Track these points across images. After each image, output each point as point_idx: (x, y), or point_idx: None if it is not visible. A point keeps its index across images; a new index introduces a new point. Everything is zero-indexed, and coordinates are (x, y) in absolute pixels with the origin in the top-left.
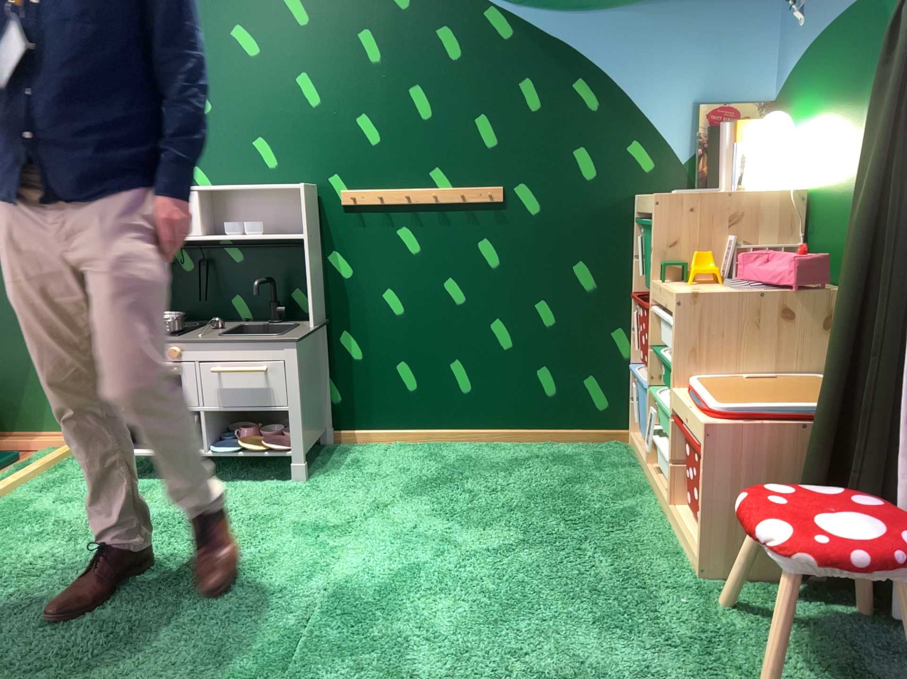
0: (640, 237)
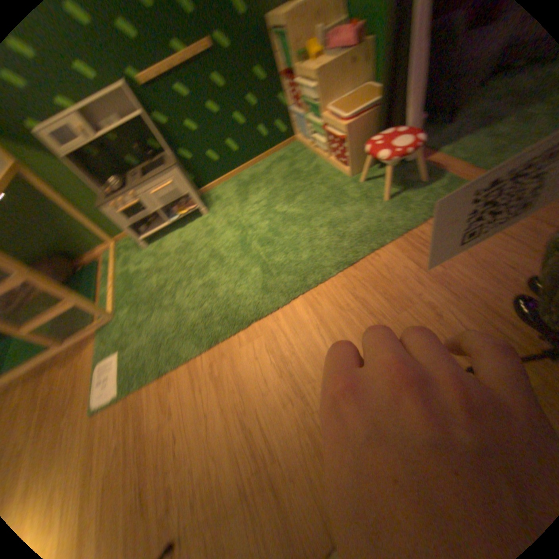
0: (273, 40)
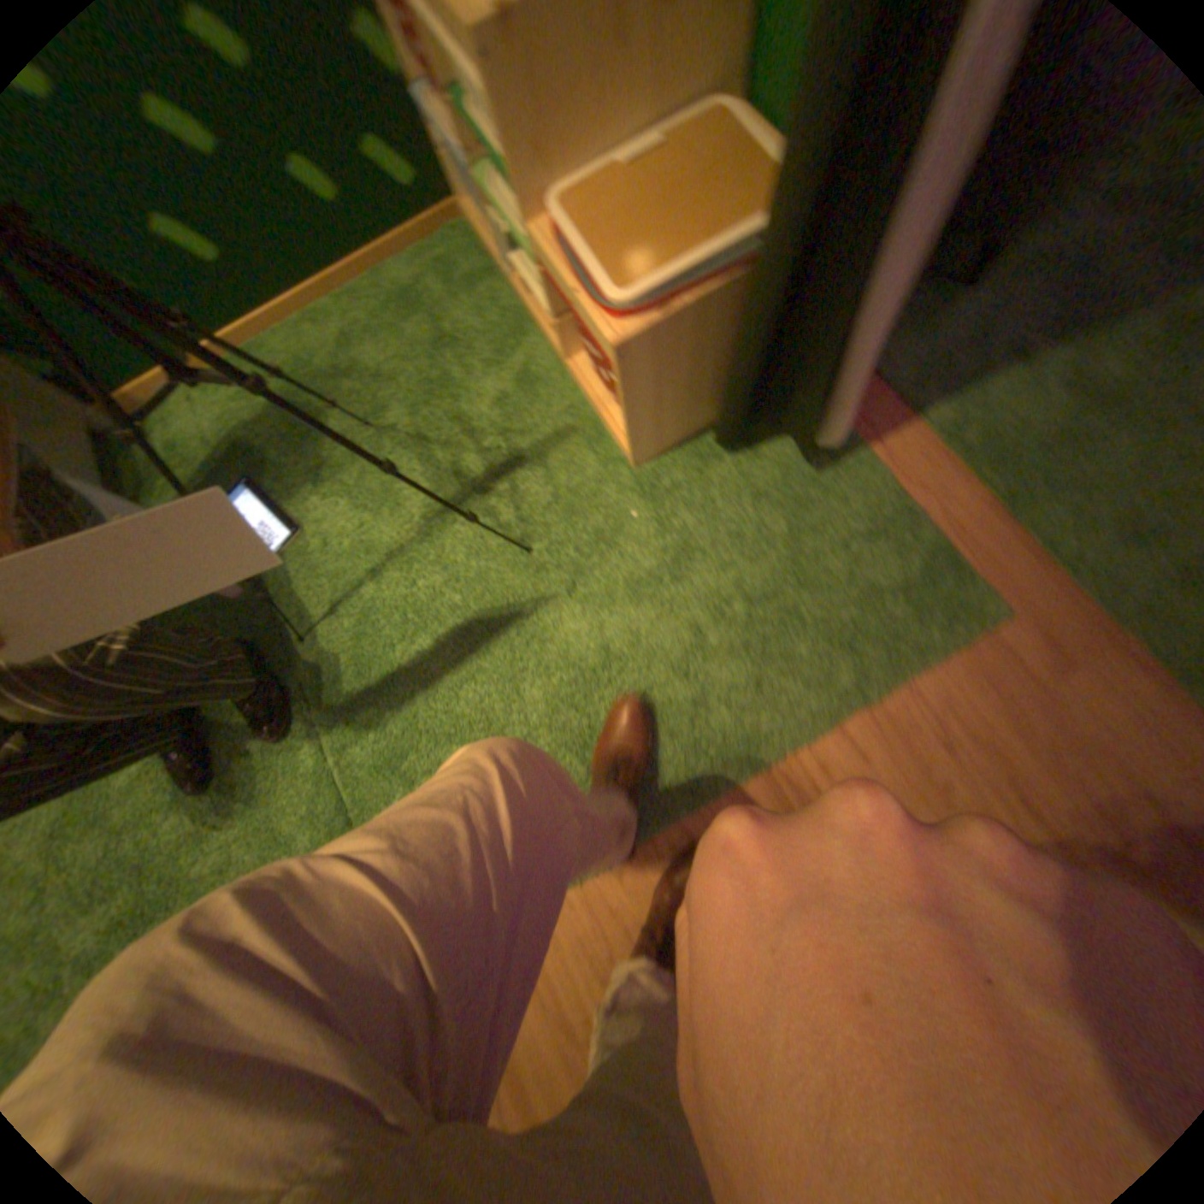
0: None
